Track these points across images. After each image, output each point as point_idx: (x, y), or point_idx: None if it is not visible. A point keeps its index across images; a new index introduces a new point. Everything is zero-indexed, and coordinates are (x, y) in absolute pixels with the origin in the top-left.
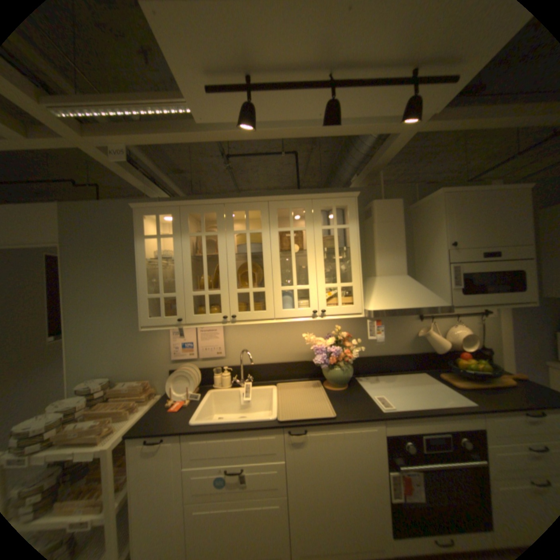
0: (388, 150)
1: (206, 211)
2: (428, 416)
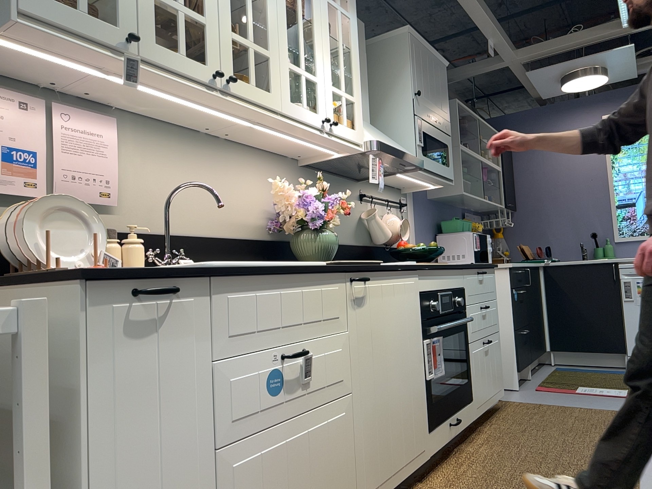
0: None
1: None
2: (441, 265)
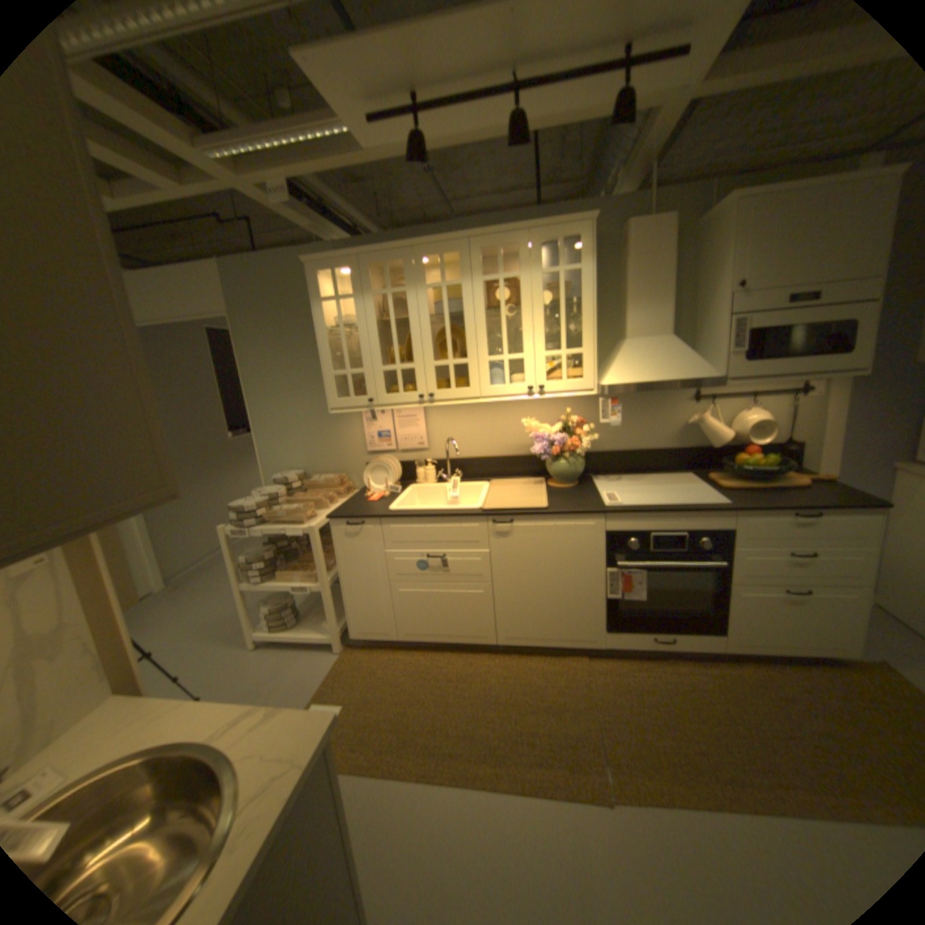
0: (653, 133)
1: (392, 260)
2: (660, 511)
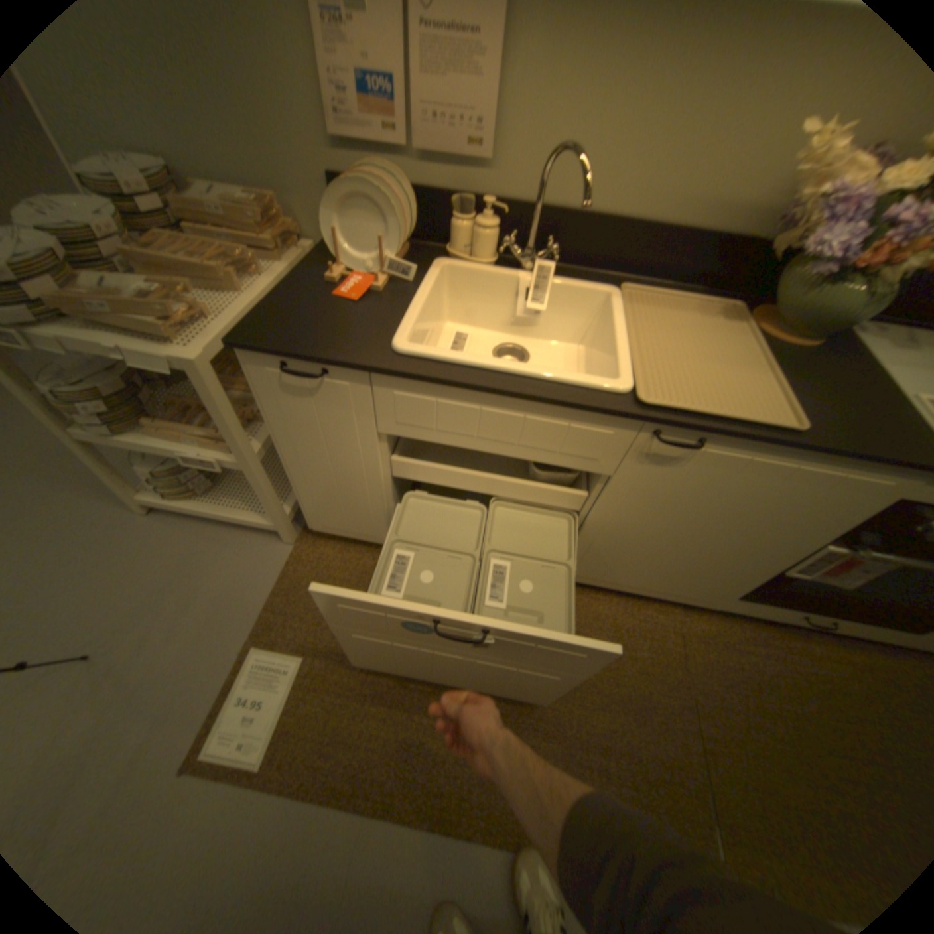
0: None
1: None
2: None
